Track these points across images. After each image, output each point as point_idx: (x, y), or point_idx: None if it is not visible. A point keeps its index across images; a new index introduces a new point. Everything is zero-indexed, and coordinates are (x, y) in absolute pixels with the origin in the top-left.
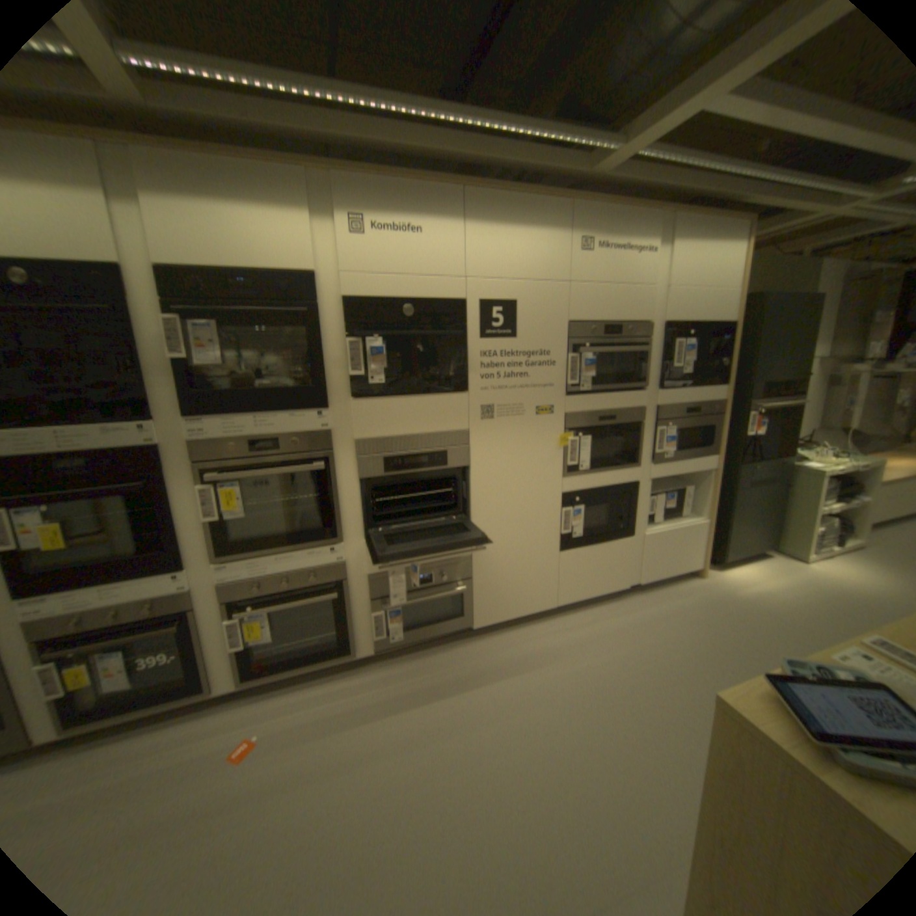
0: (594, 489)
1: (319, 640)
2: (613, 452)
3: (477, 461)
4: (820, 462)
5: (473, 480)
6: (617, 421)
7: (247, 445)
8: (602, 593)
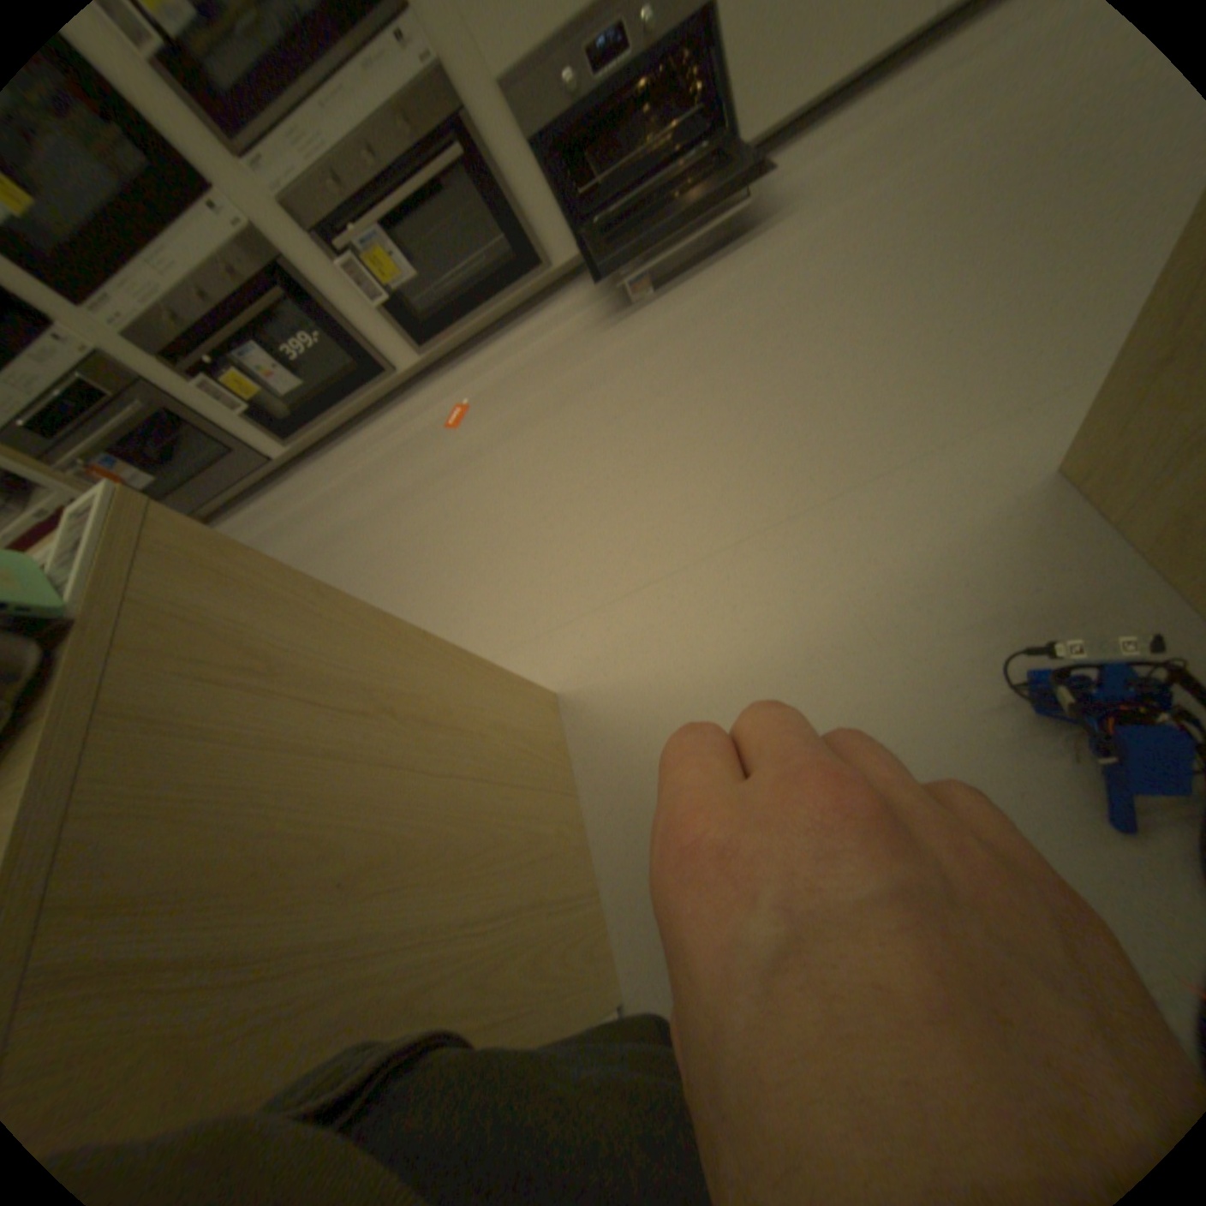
0: None
1: (488, 254)
2: None
3: None
4: None
5: None
6: None
7: None
8: None
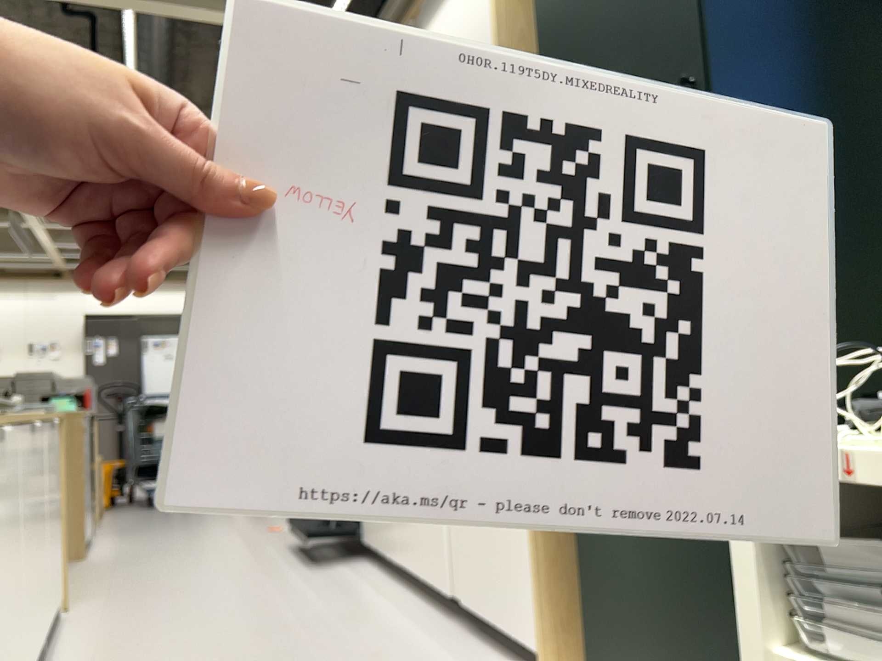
0: None
1: None
2: None
3: None
4: None
5: None
6: None
7: None
8: (428, 581)
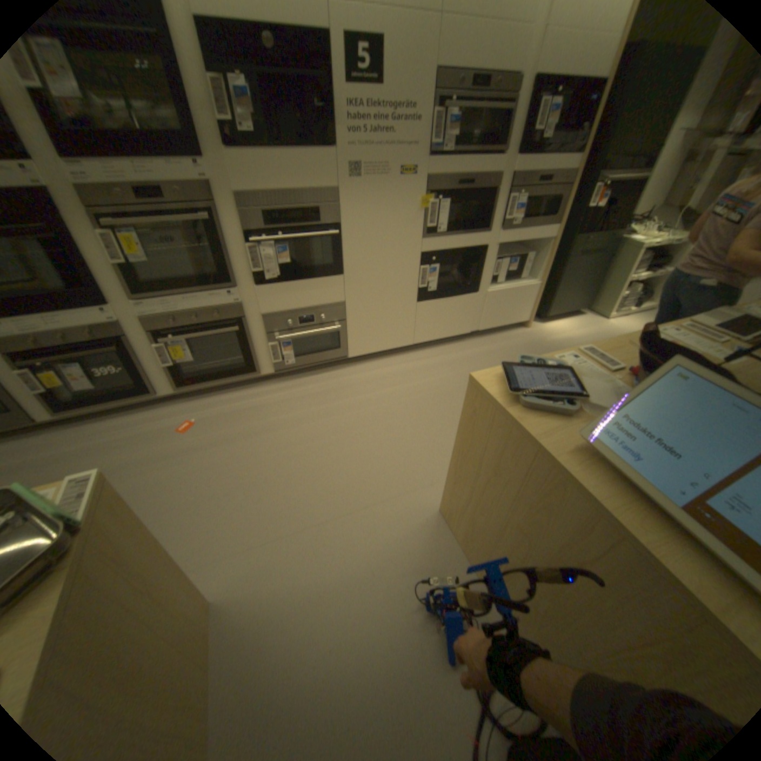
0: (448, 250)
1: (231, 361)
2: (468, 216)
3: (346, 219)
4: (644, 236)
5: (343, 236)
6: (476, 186)
7: (132, 192)
8: (447, 335)
